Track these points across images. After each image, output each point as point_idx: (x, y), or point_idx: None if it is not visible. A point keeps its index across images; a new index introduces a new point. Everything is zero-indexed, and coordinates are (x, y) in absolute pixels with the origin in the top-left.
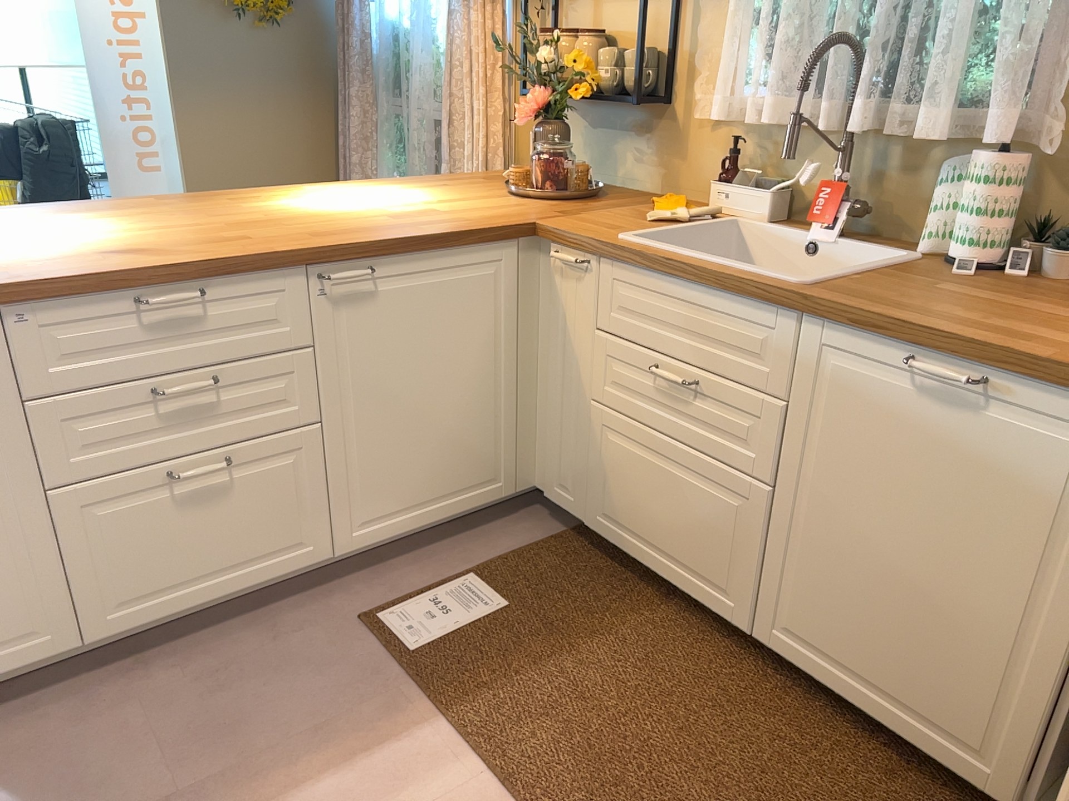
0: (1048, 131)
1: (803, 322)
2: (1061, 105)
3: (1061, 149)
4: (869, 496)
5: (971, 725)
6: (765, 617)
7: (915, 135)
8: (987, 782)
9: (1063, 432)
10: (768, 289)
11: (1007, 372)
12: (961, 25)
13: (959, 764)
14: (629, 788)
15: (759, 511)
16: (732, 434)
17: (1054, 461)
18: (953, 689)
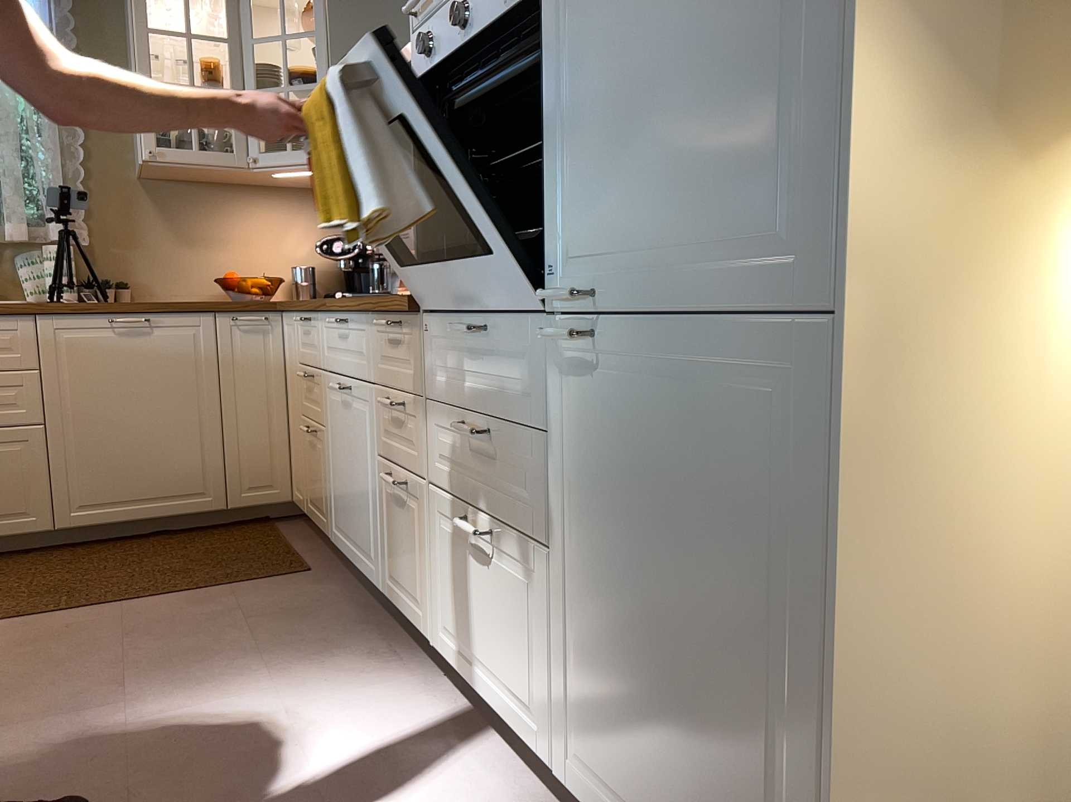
0: (77, 234)
1: (37, 321)
2: (79, 222)
3: (90, 241)
4: (108, 399)
5: (195, 481)
6: (62, 509)
7: (0, 240)
8: (211, 504)
9: (185, 330)
10: (8, 307)
11: (157, 311)
12: (19, 181)
13: (197, 505)
14: (79, 589)
15: (38, 444)
16: (1, 405)
17: (186, 343)
18: (182, 470)
